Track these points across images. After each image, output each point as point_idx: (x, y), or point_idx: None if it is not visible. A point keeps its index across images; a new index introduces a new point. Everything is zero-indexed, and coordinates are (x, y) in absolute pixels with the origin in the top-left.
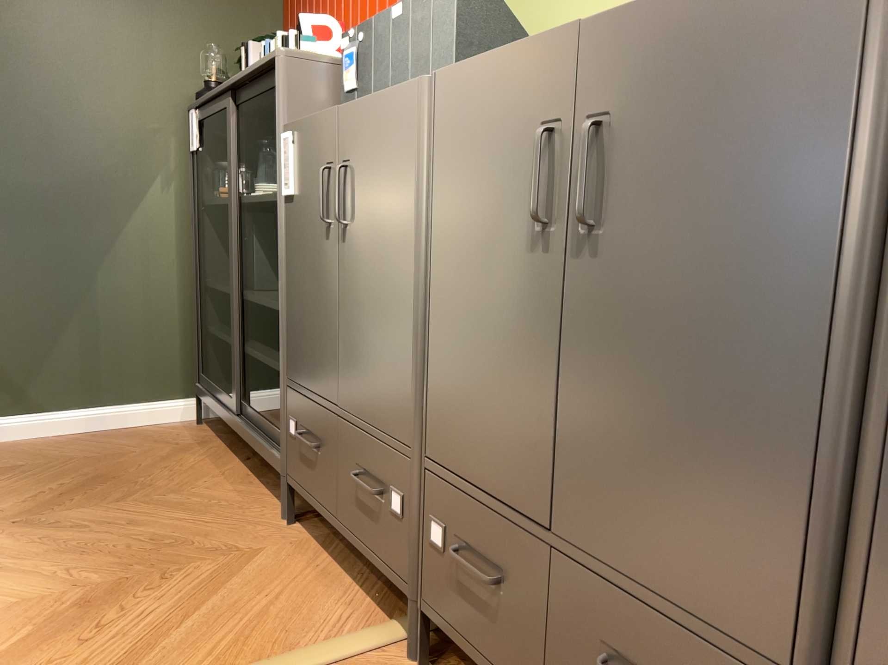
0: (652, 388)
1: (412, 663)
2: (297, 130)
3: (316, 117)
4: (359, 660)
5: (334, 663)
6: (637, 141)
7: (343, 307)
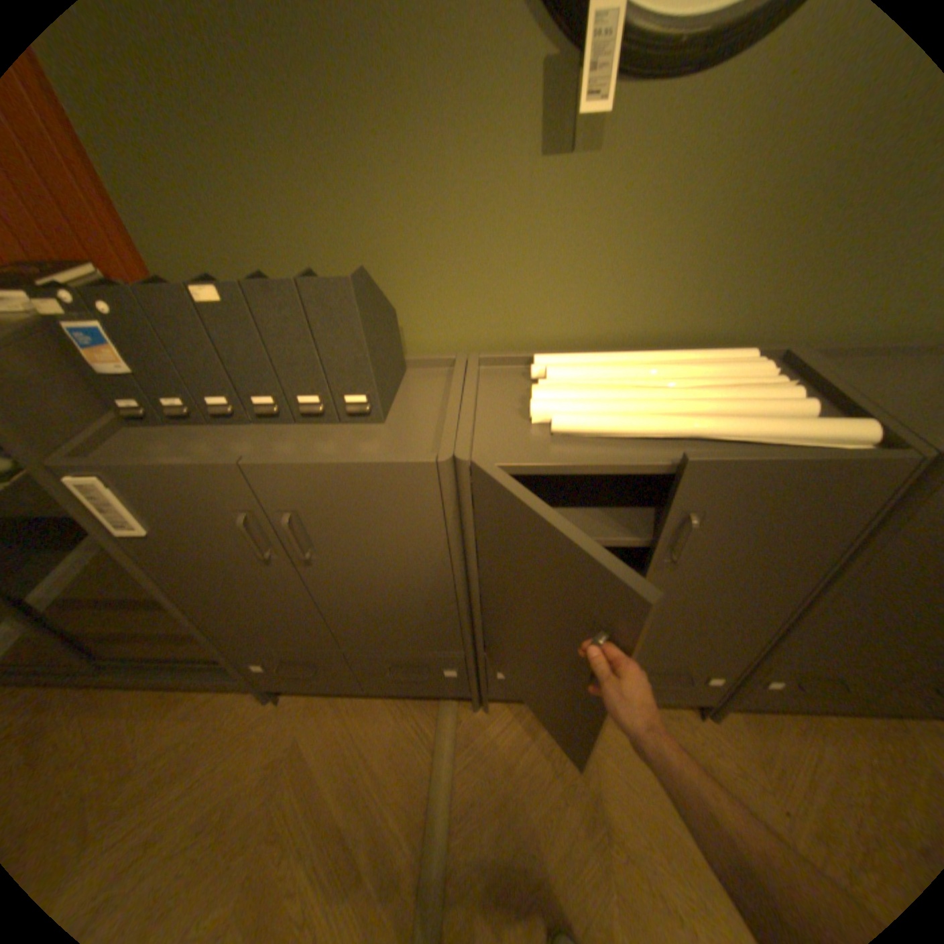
0: (706, 611)
1: (482, 713)
2: (110, 474)
3: (166, 463)
4: (460, 740)
5: (456, 756)
6: (726, 526)
7: (331, 603)
